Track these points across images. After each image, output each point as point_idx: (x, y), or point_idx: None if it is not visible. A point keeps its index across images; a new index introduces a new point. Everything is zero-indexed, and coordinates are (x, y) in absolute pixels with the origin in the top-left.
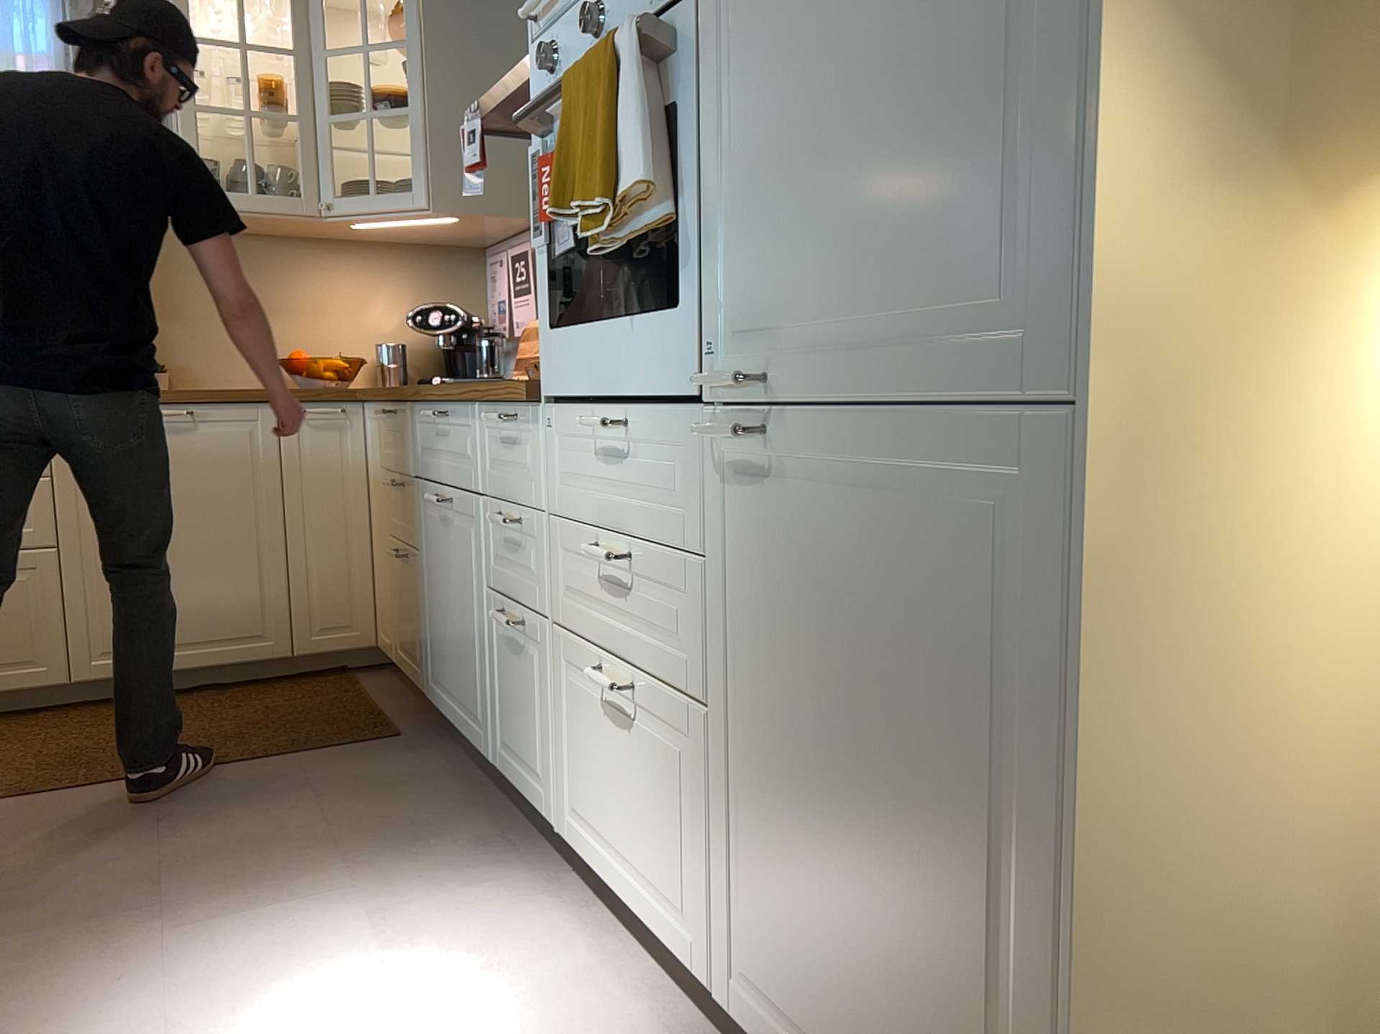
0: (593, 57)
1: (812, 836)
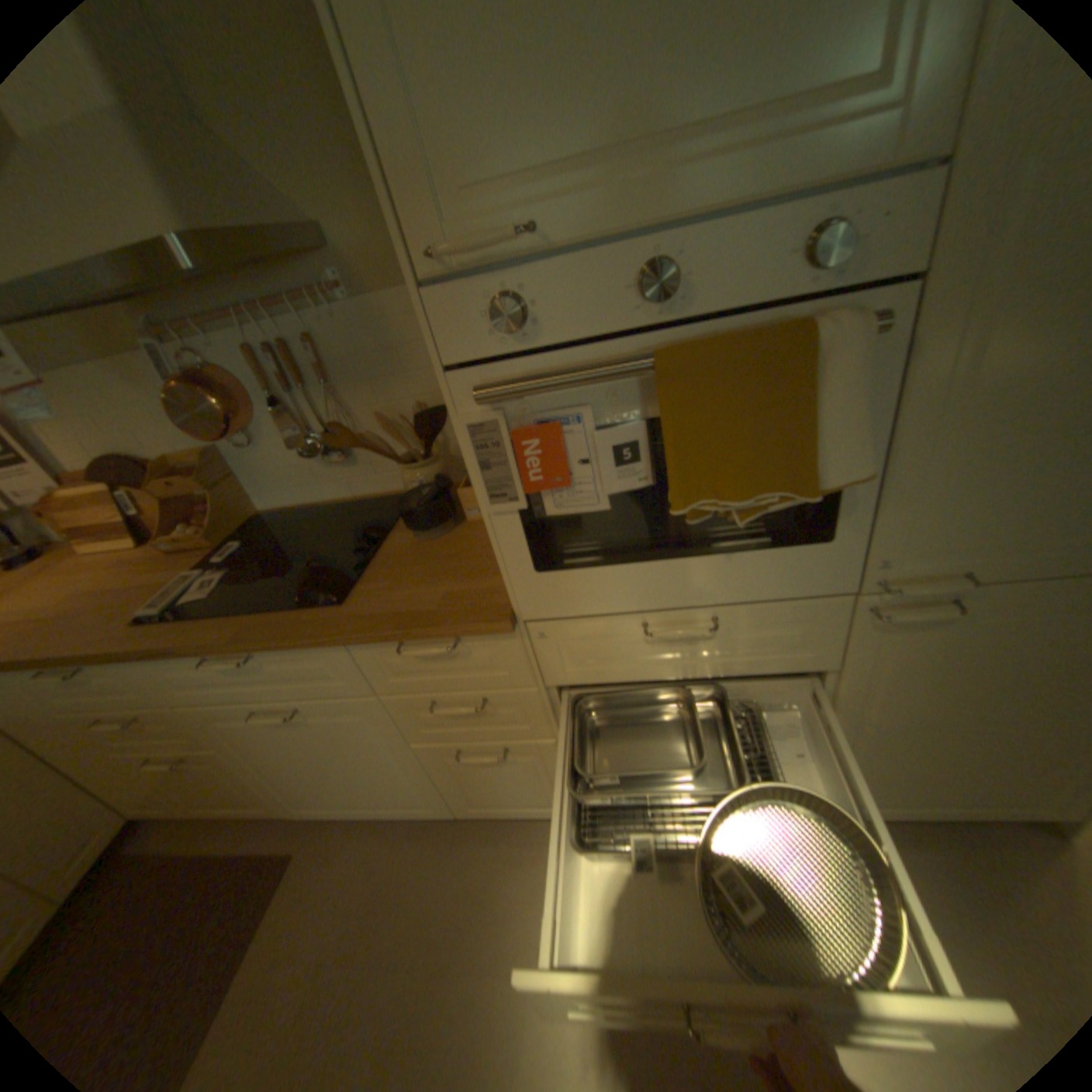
0: (747, 348)
1: (935, 748)
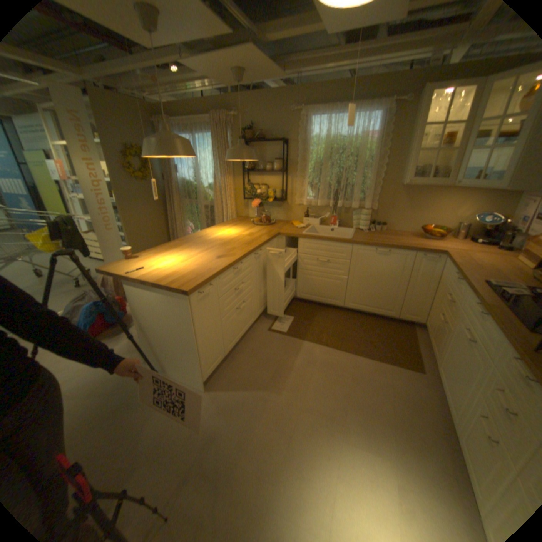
0: None
1: None
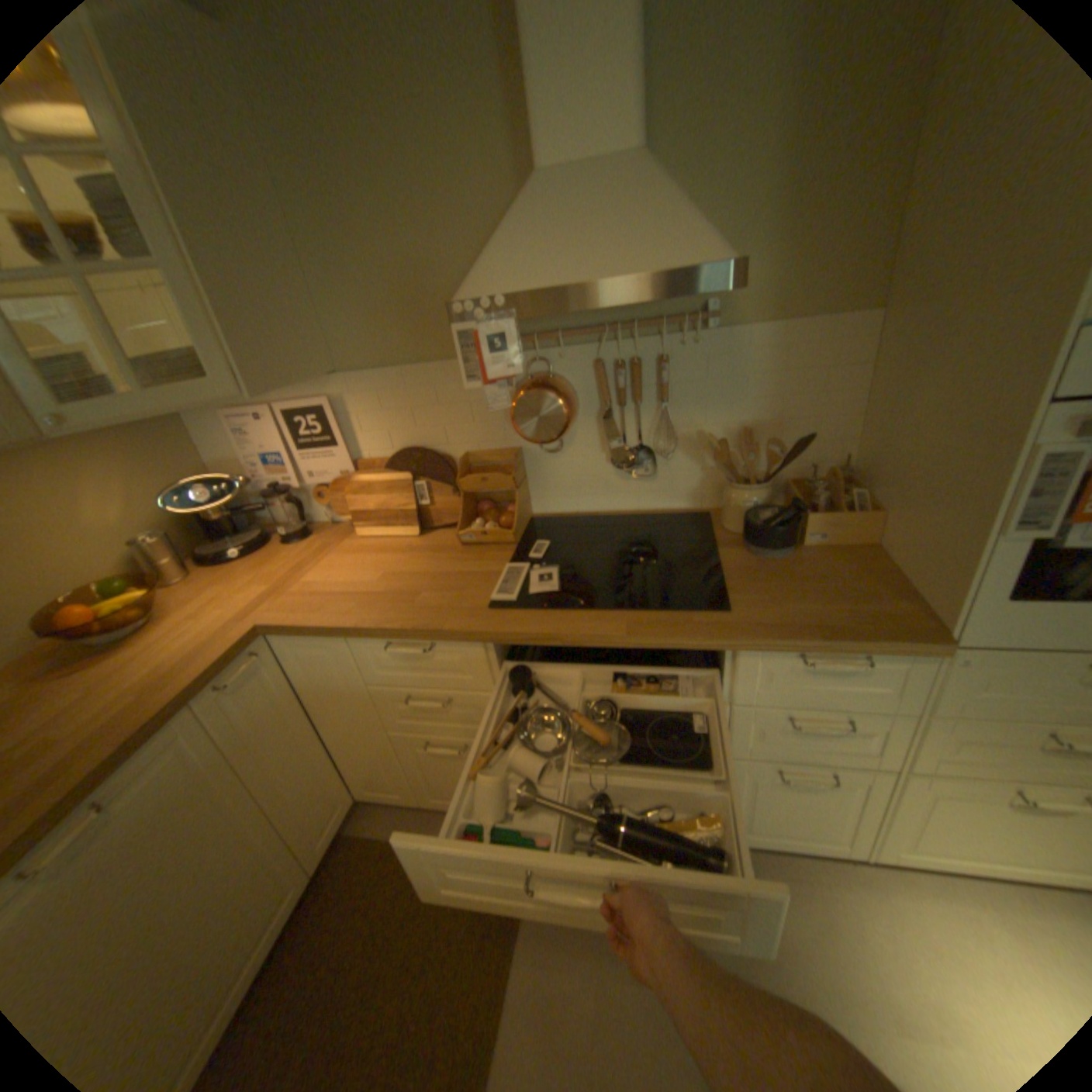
0: None
1: None
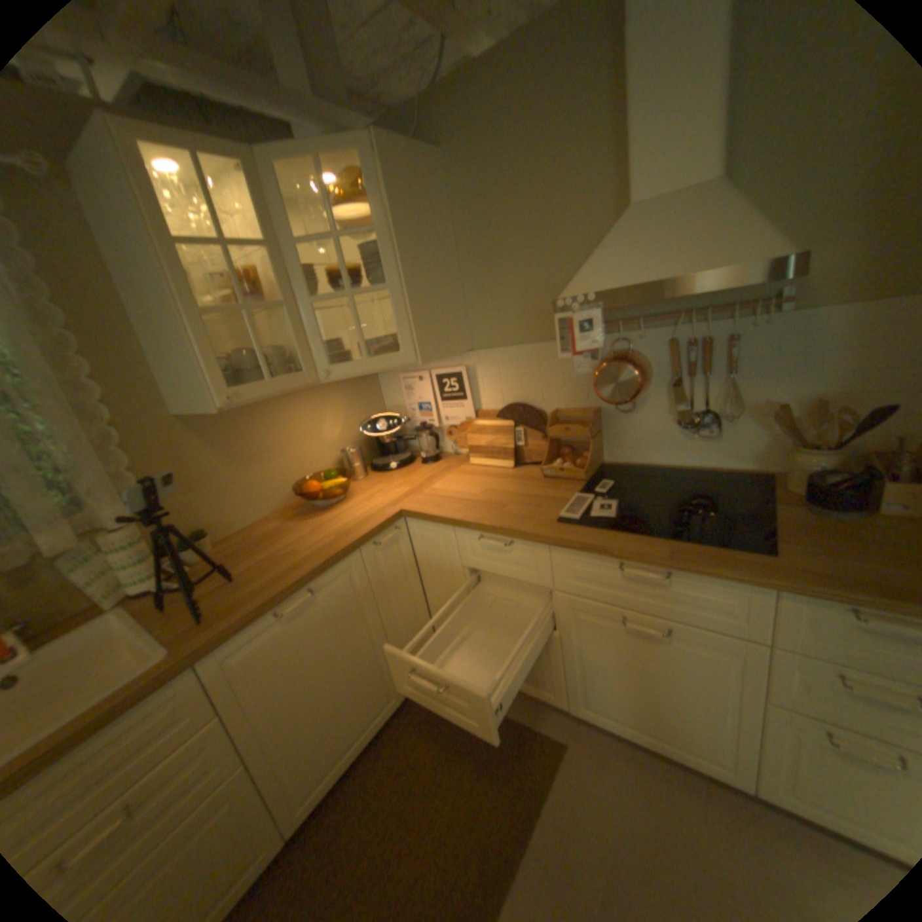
0: None
1: None
